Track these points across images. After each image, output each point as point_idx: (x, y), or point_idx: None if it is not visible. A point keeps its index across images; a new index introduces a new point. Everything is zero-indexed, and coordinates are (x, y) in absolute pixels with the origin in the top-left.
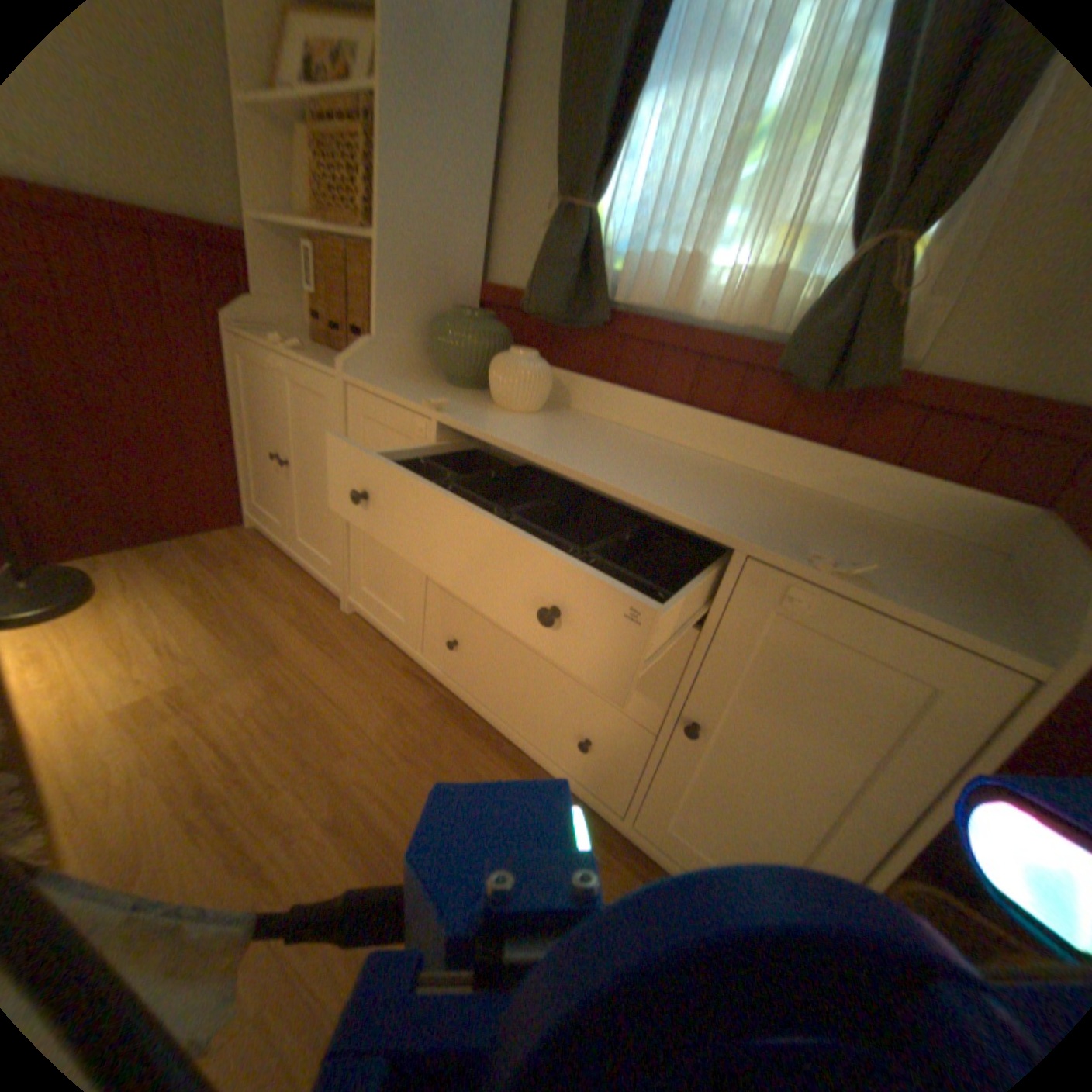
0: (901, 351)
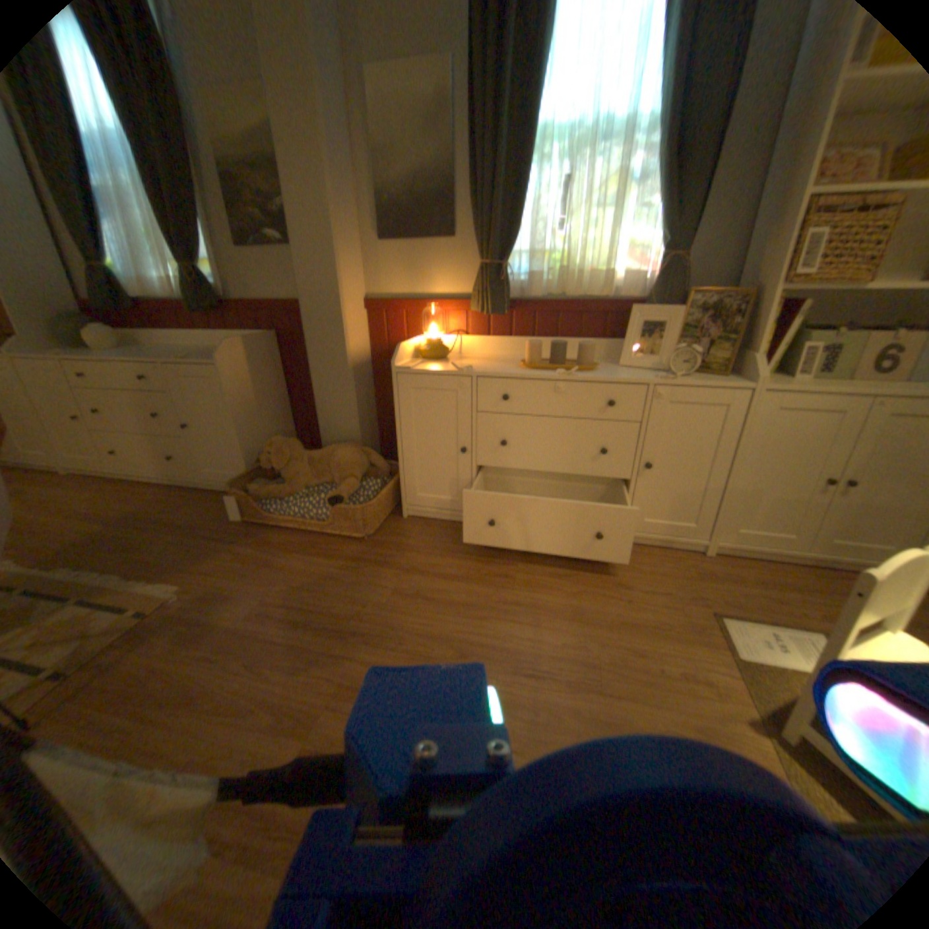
0: (210, 295)
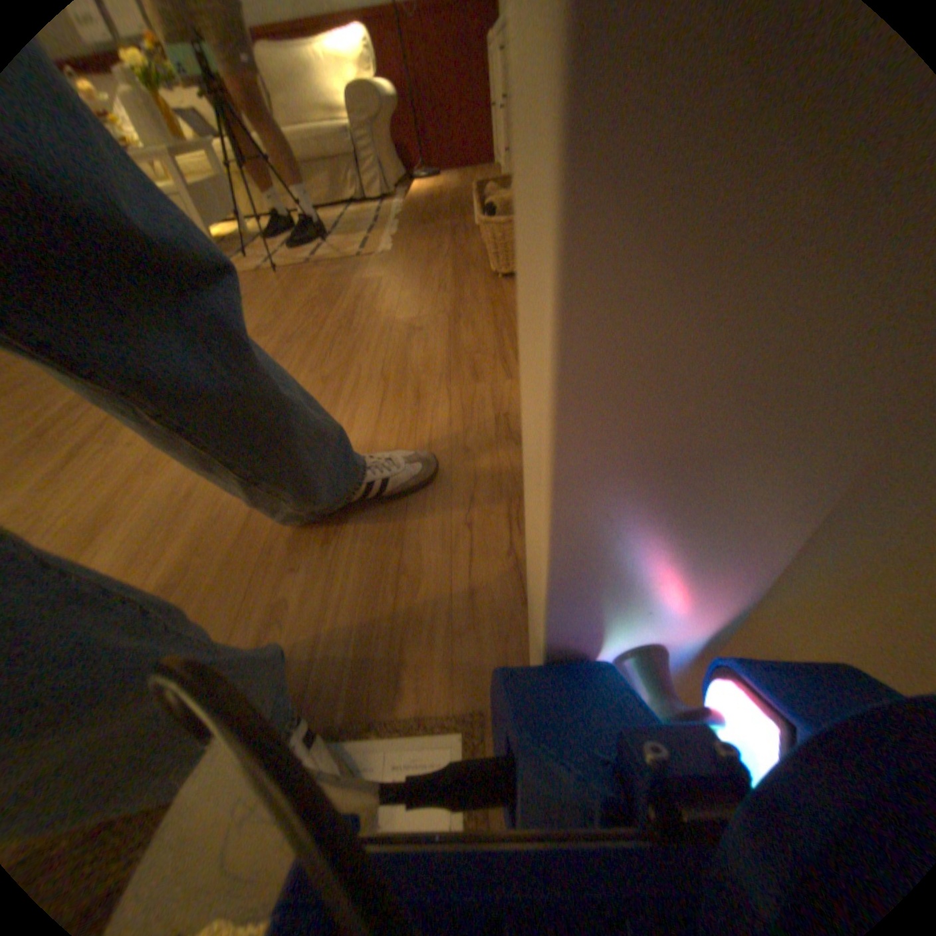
0: None
